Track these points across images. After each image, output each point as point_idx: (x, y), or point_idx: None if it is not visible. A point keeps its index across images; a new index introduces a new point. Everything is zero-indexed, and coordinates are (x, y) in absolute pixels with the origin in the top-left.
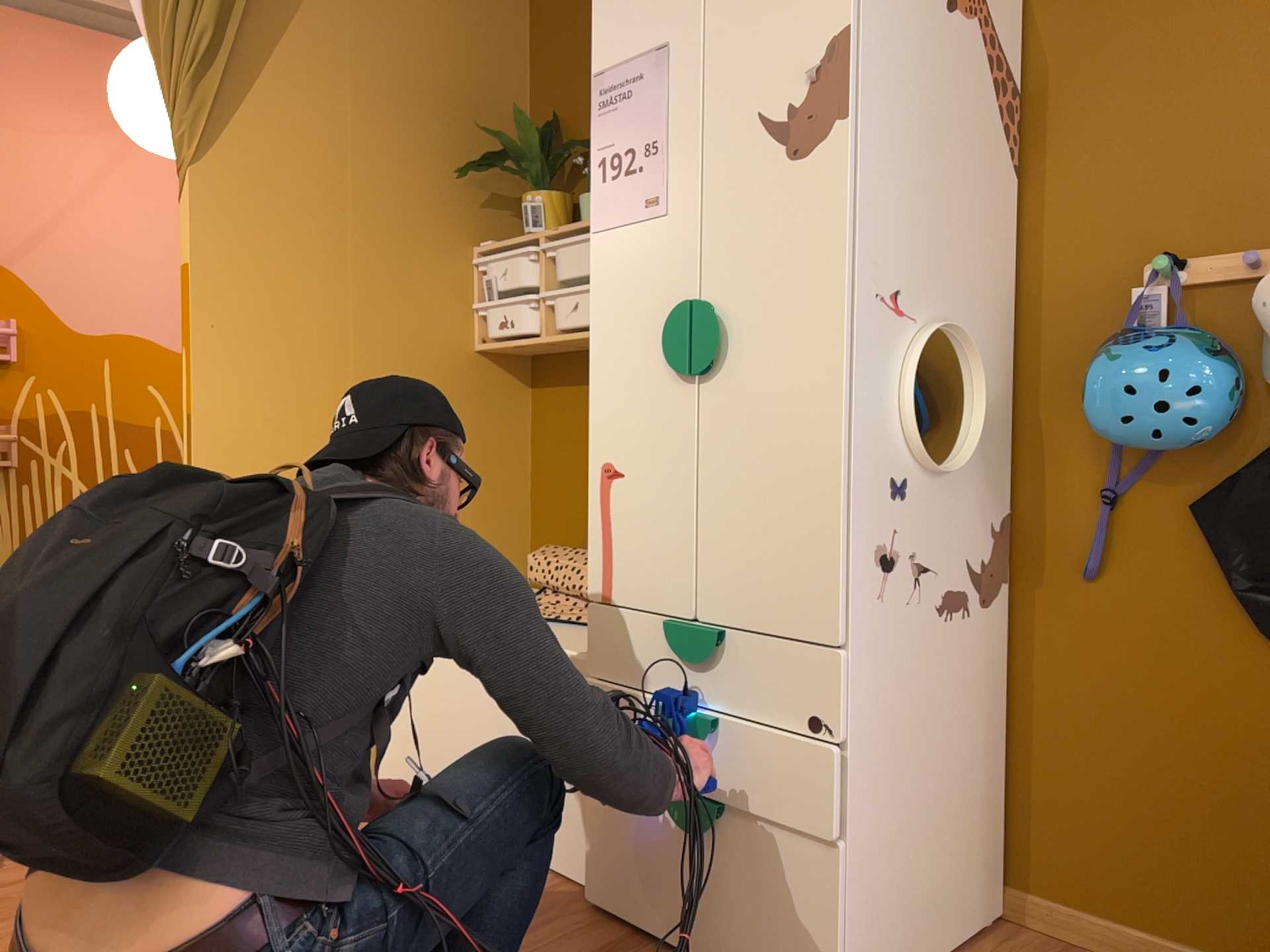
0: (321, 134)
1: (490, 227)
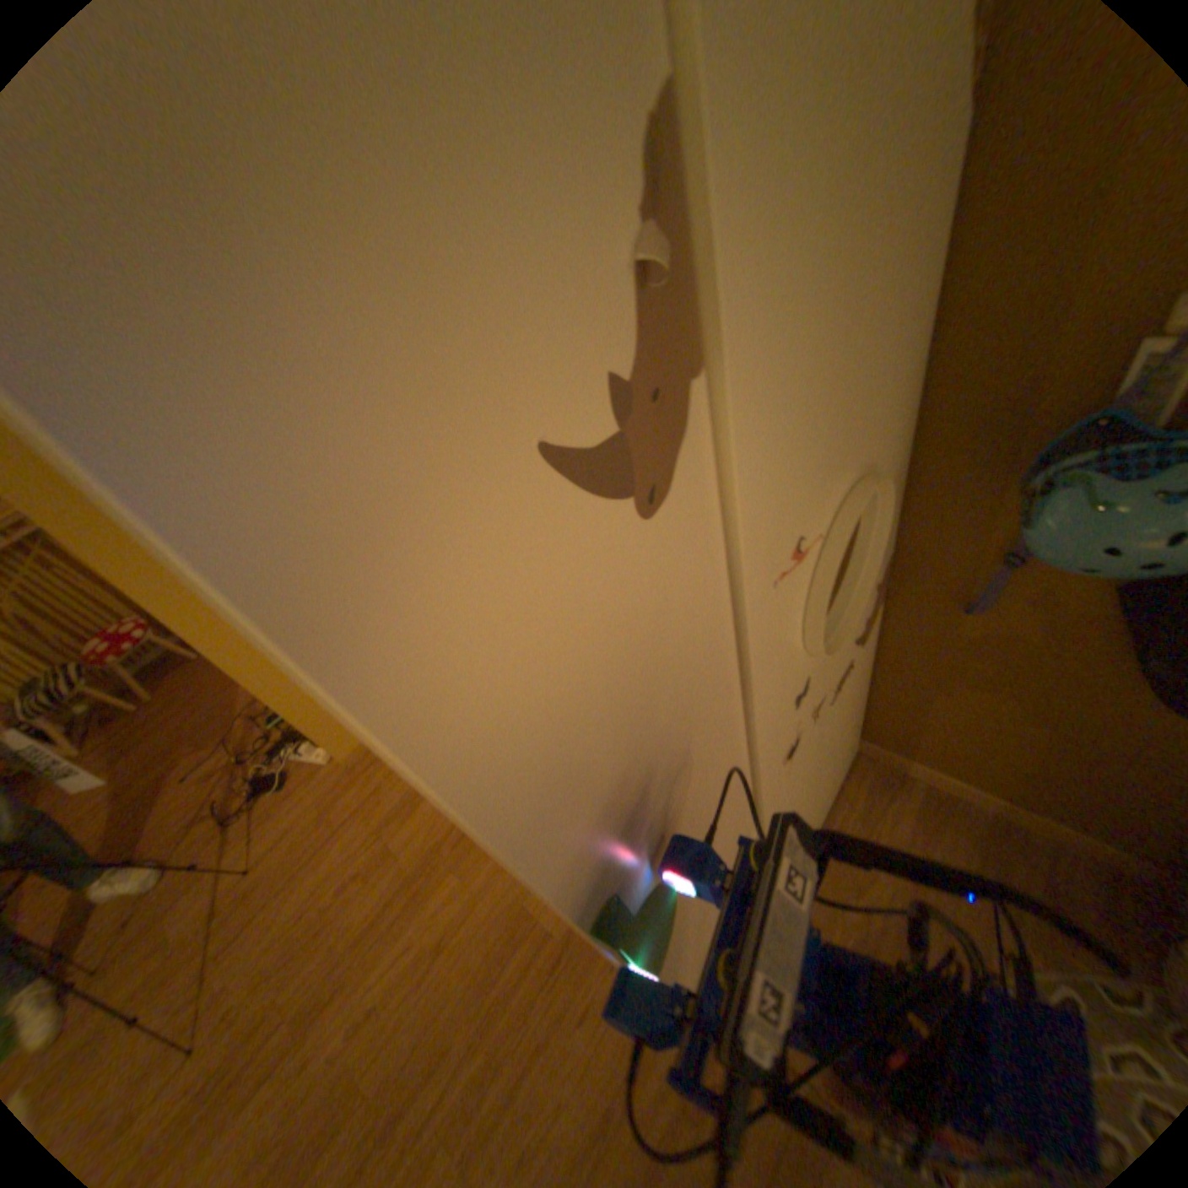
0: None
1: None
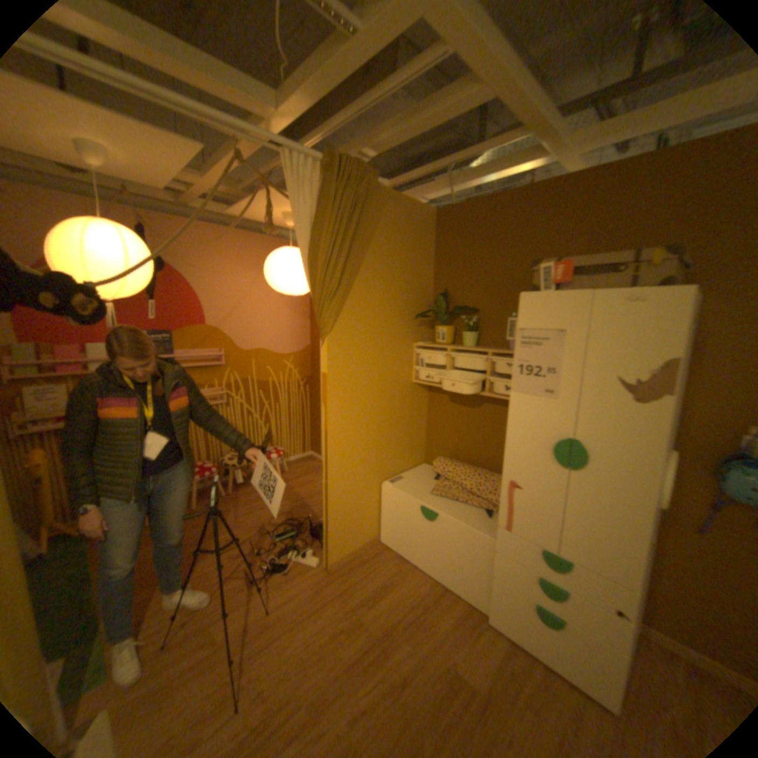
0: (368, 312)
1: (419, 334)
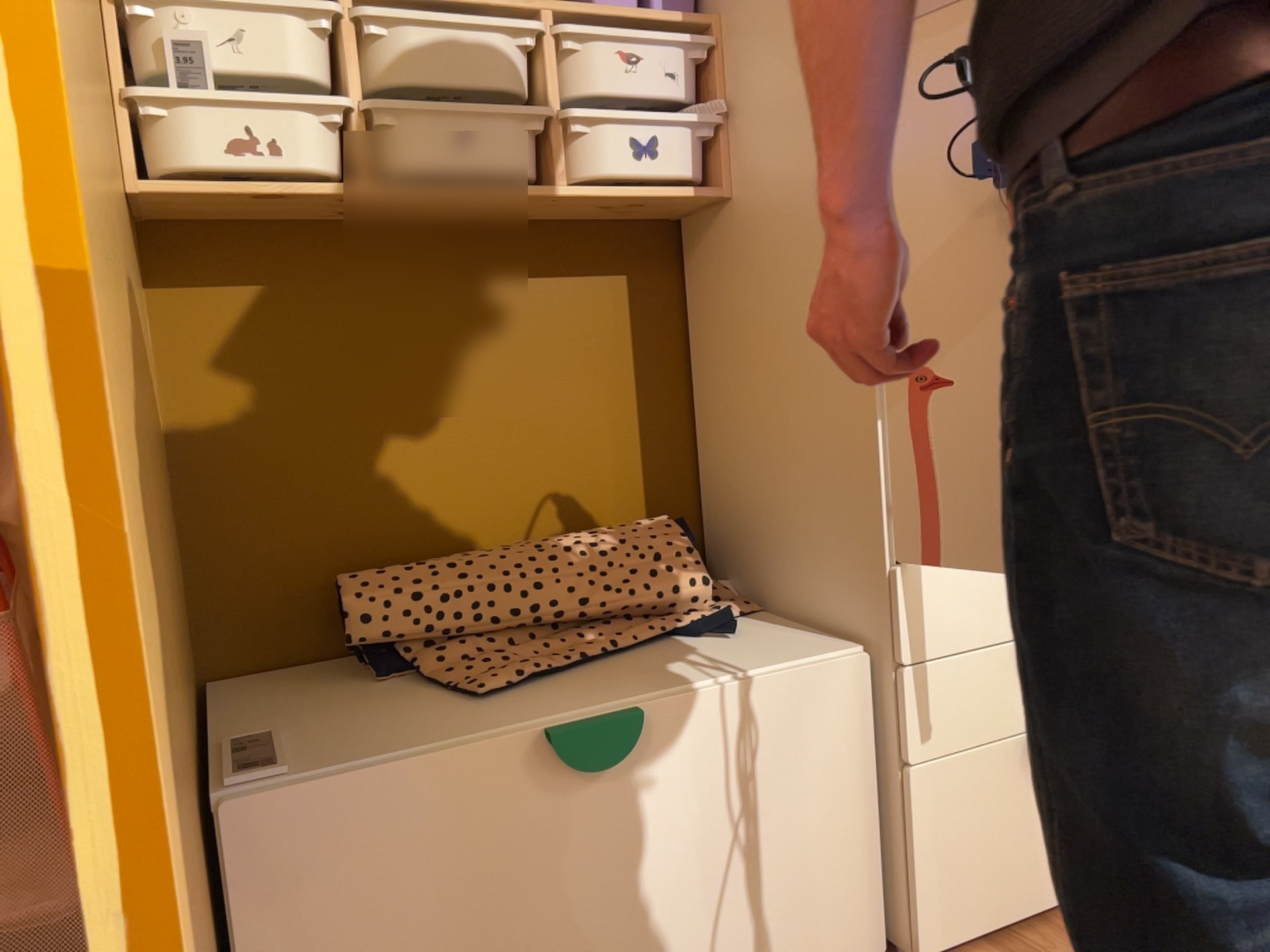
0: None
1: None
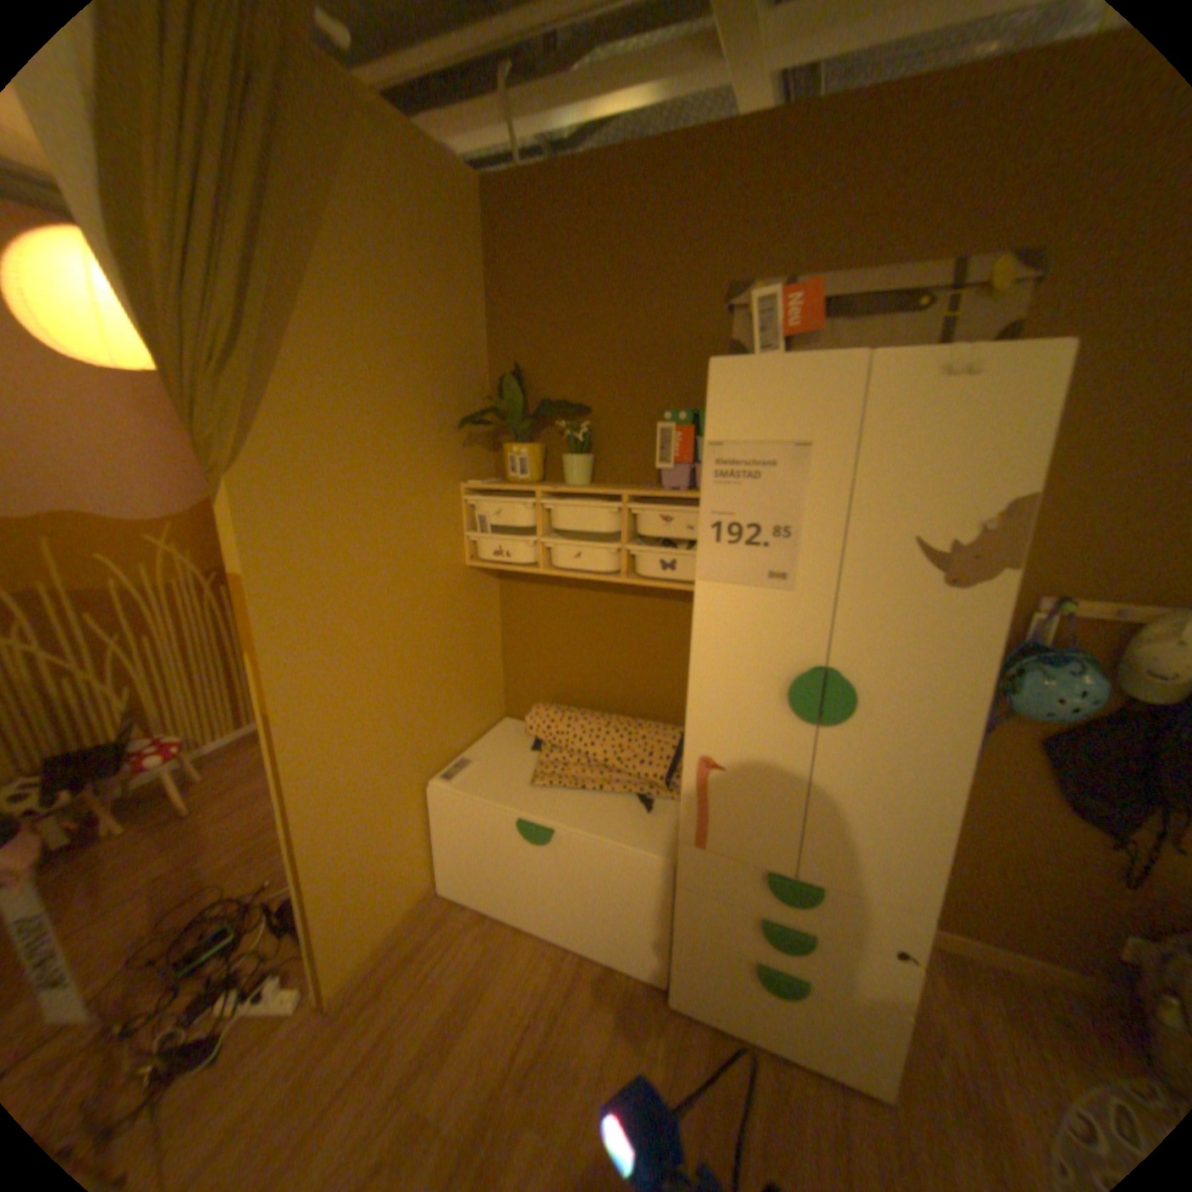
0: (343, 409)
1: (470, 462)
